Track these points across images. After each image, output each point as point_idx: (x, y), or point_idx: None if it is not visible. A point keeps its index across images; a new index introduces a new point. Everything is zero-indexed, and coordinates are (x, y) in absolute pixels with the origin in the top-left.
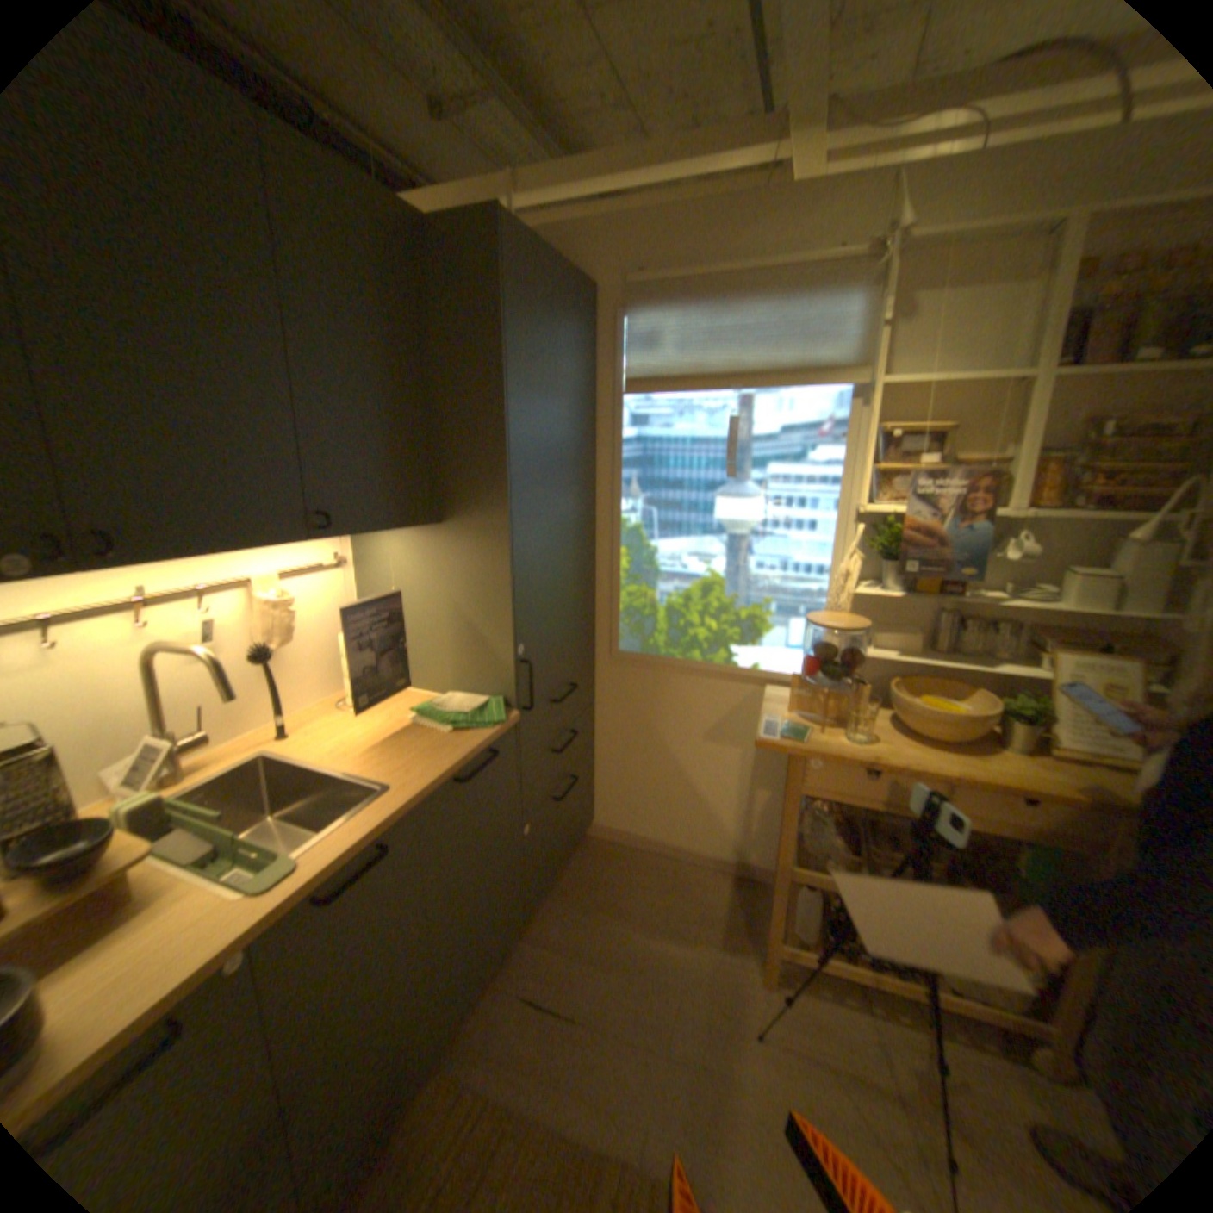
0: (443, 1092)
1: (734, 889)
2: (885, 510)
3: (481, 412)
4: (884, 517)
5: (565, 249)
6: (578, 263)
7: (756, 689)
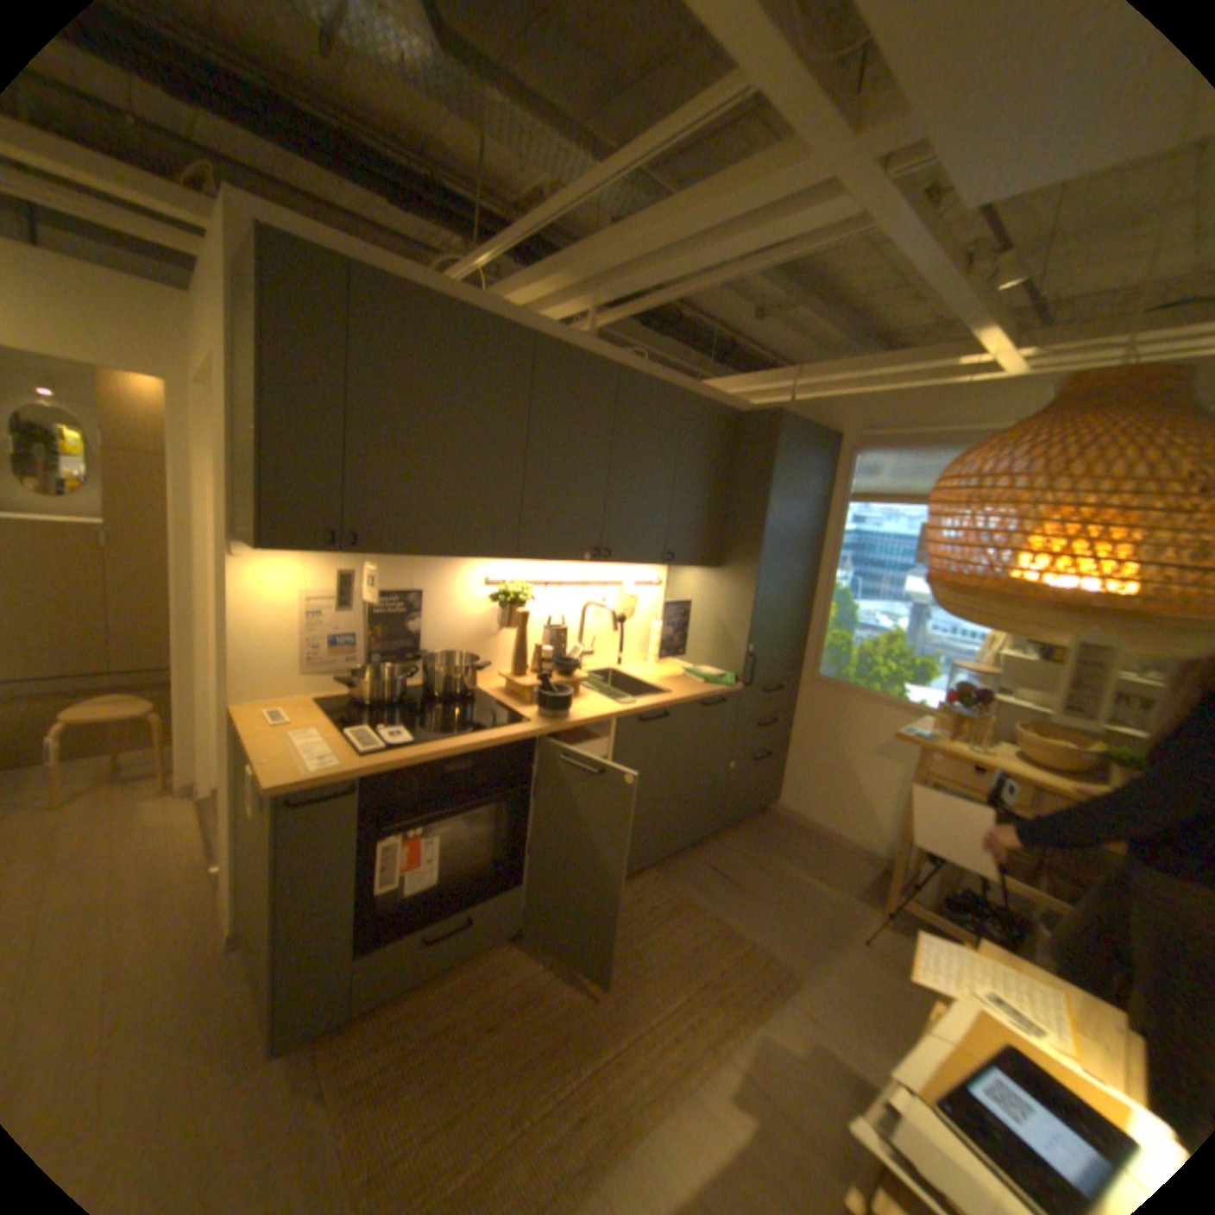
0: (659, 880)
1: (881, 877)
2: None
3: (752, 511)
4: None
5: (824, 412)
6: (831, 421)
7: (921, 720)
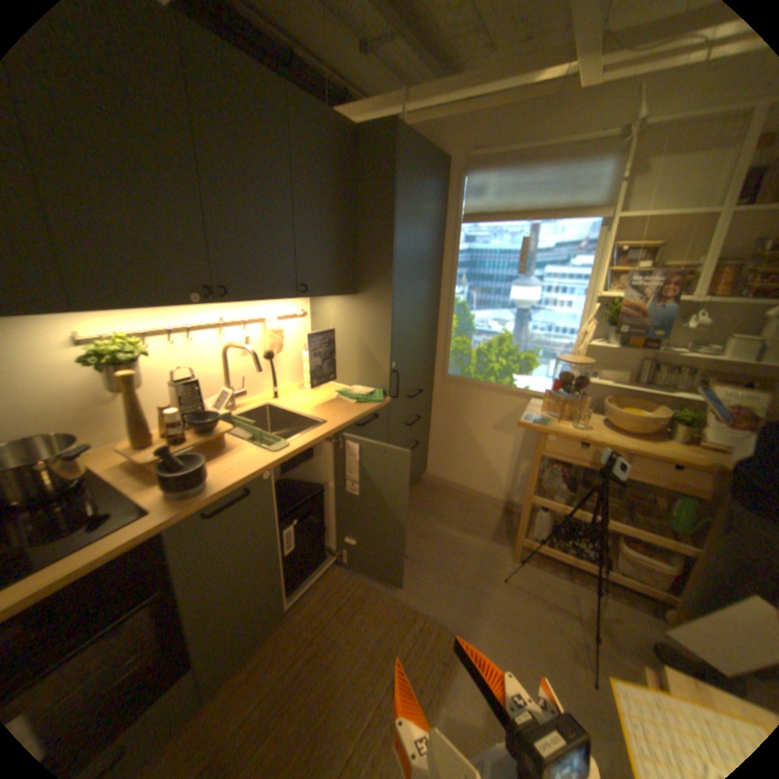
0: (342, 575)
1: (503, 515)
2: (616, 295)
3: (381, 234)
4: (615, 300)
5: (433, 136)
6: (440, 144)
7: (526, 401)
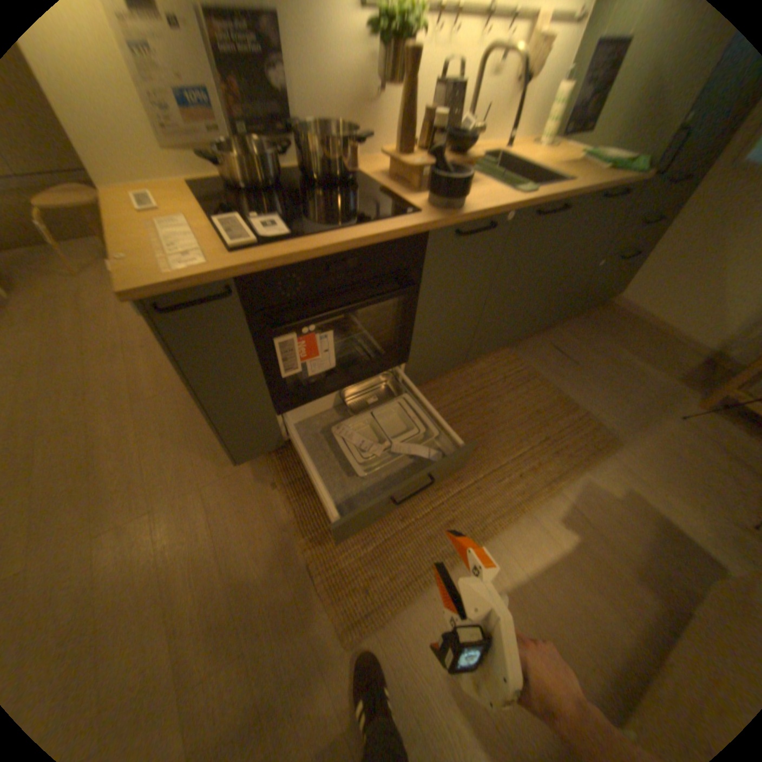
0: (510, 355)
1: (703, 363)
2: None
3: None
4: None
5: None
6: None
7: None
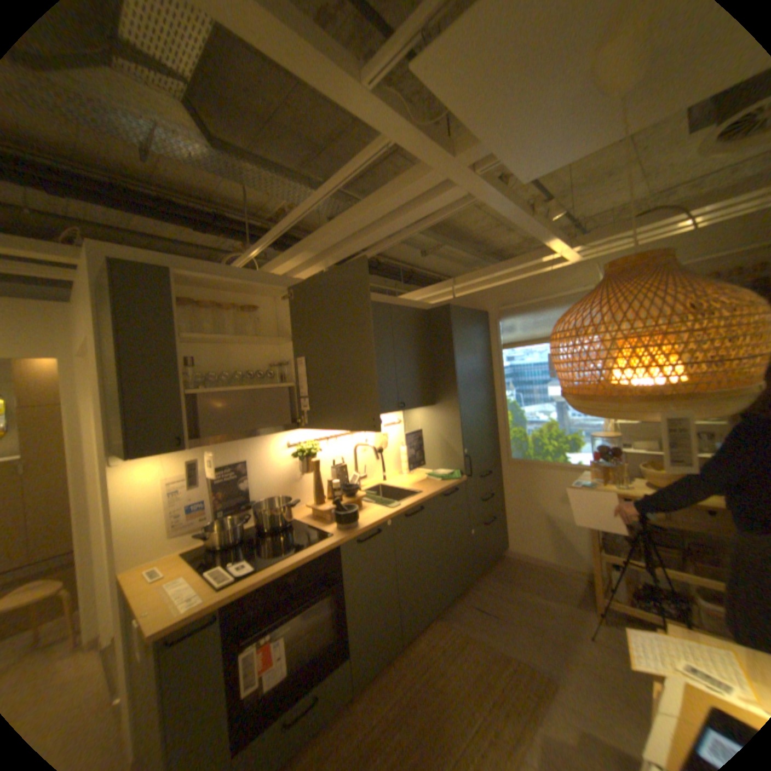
0: (443, 627)
1: (587, 587)
2: None
3: (446, 366)
4: None
5: (474, 301)
6: (479, 305)
7: (582, 474)
